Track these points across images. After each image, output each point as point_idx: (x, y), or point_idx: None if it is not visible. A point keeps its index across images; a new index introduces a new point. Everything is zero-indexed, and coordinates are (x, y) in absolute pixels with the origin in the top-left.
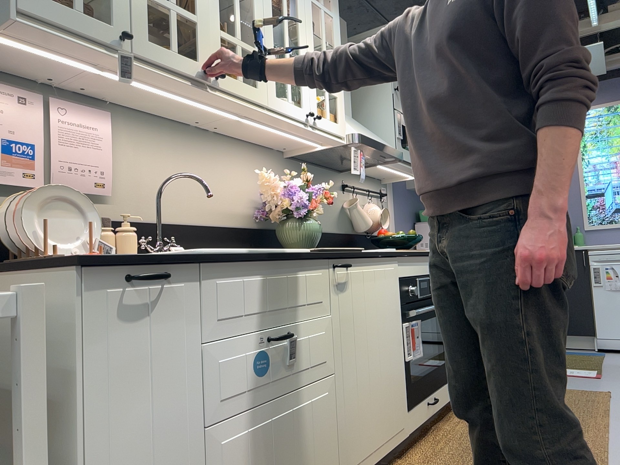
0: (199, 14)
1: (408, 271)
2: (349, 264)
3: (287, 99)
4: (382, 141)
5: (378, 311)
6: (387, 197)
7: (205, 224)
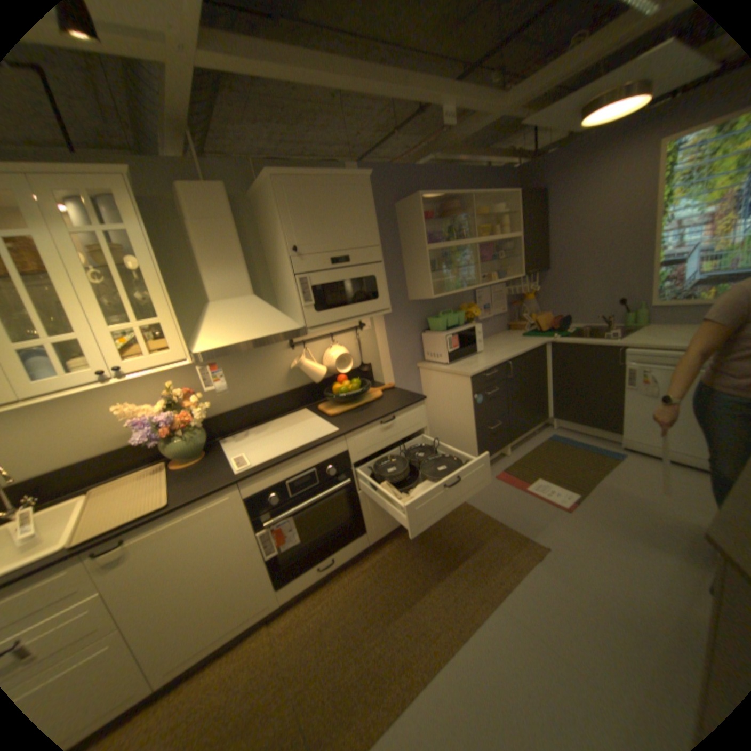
0: None
1: (262, 485)
2: (123, 539)
3: (55, 374)
4: (261, 331)
5: (195, 548)
6: (369, 324)
7: (87, 457)
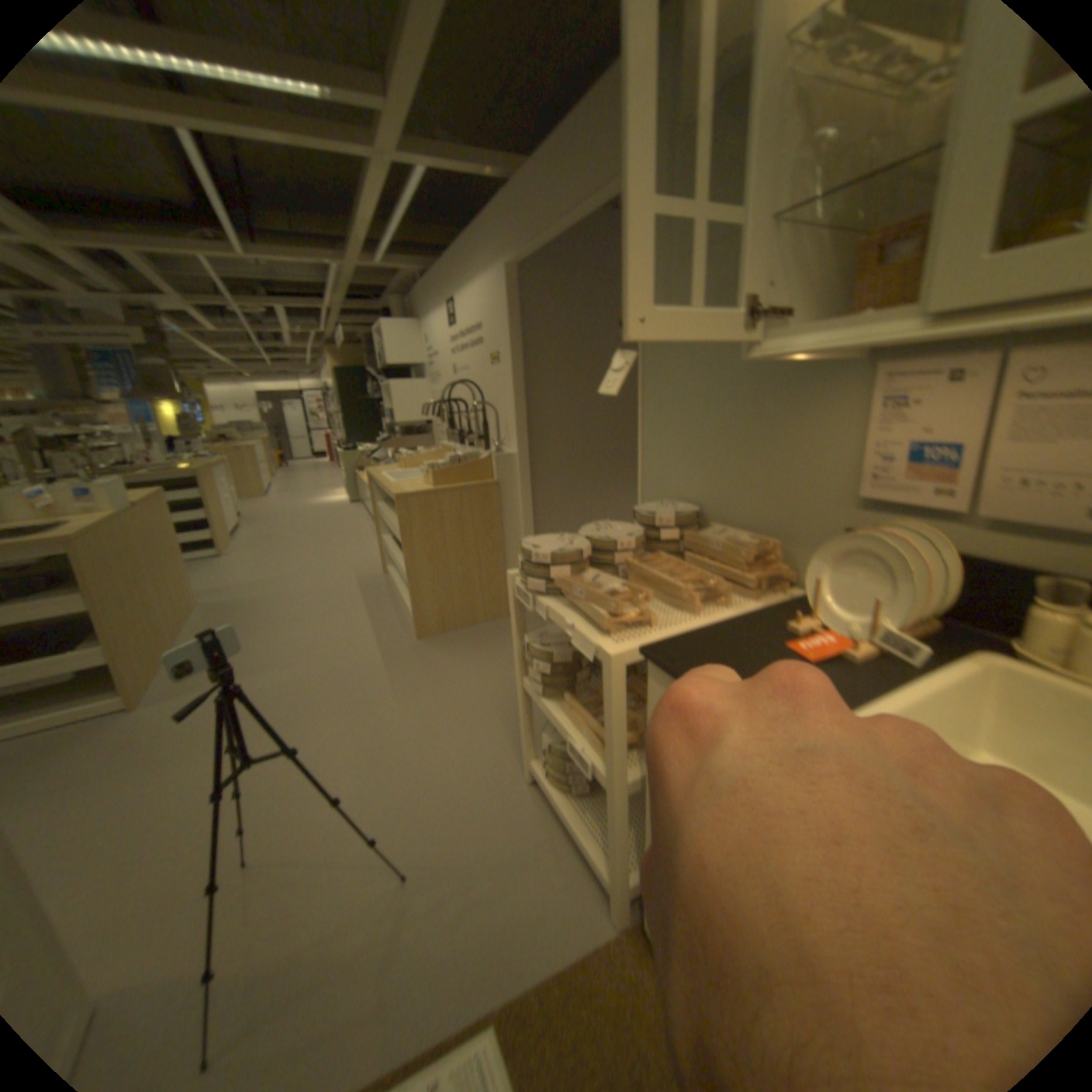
0: None
1: None
2: None
3: None
4: None
5: None
6: None
7: None
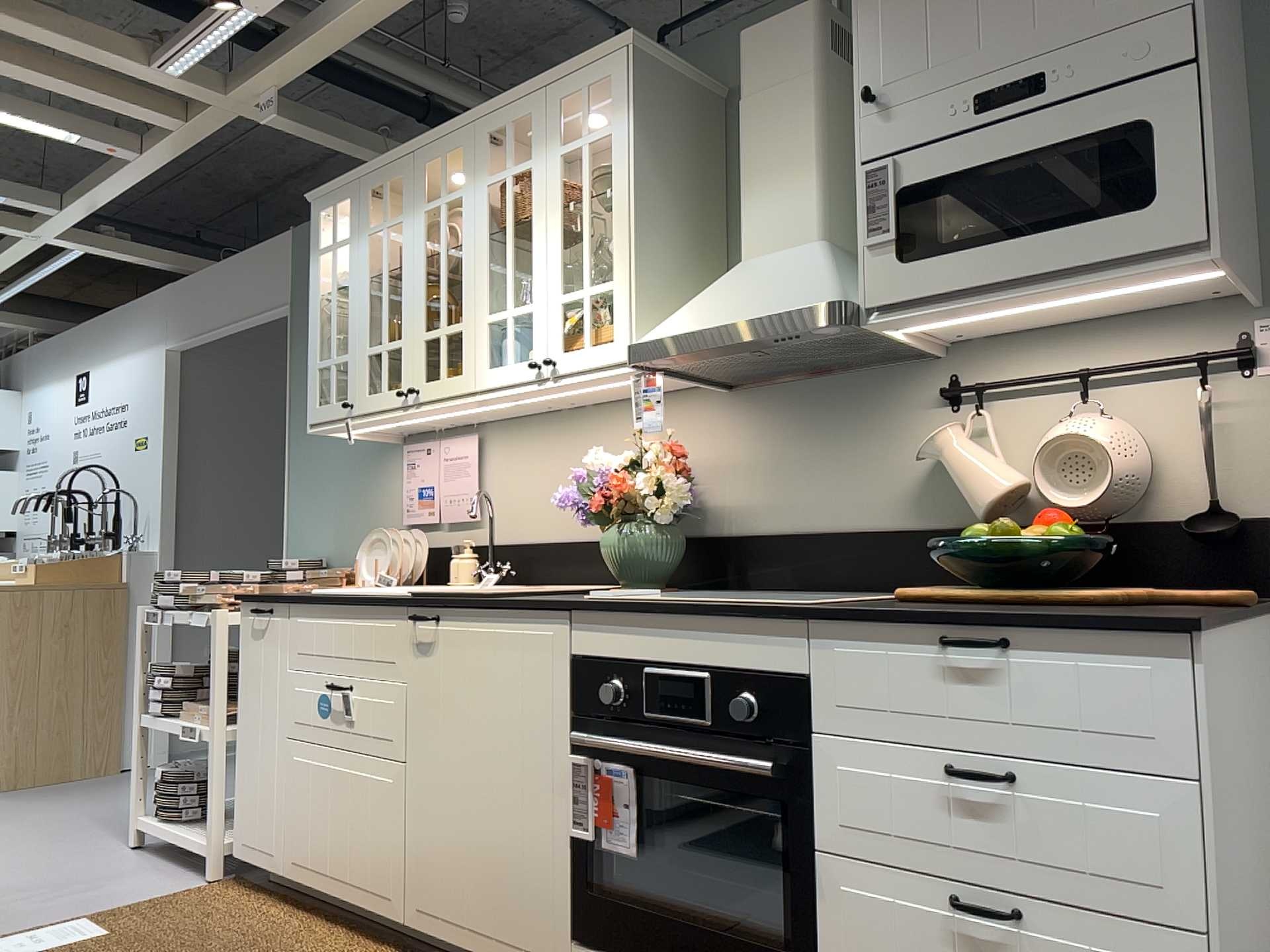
0: (404, 333)
1: (605, 646)
2: (439, 616)
3: (504, 360)
4: (751, 309)
5: (494, 704)
6: None
7: (574, 539)
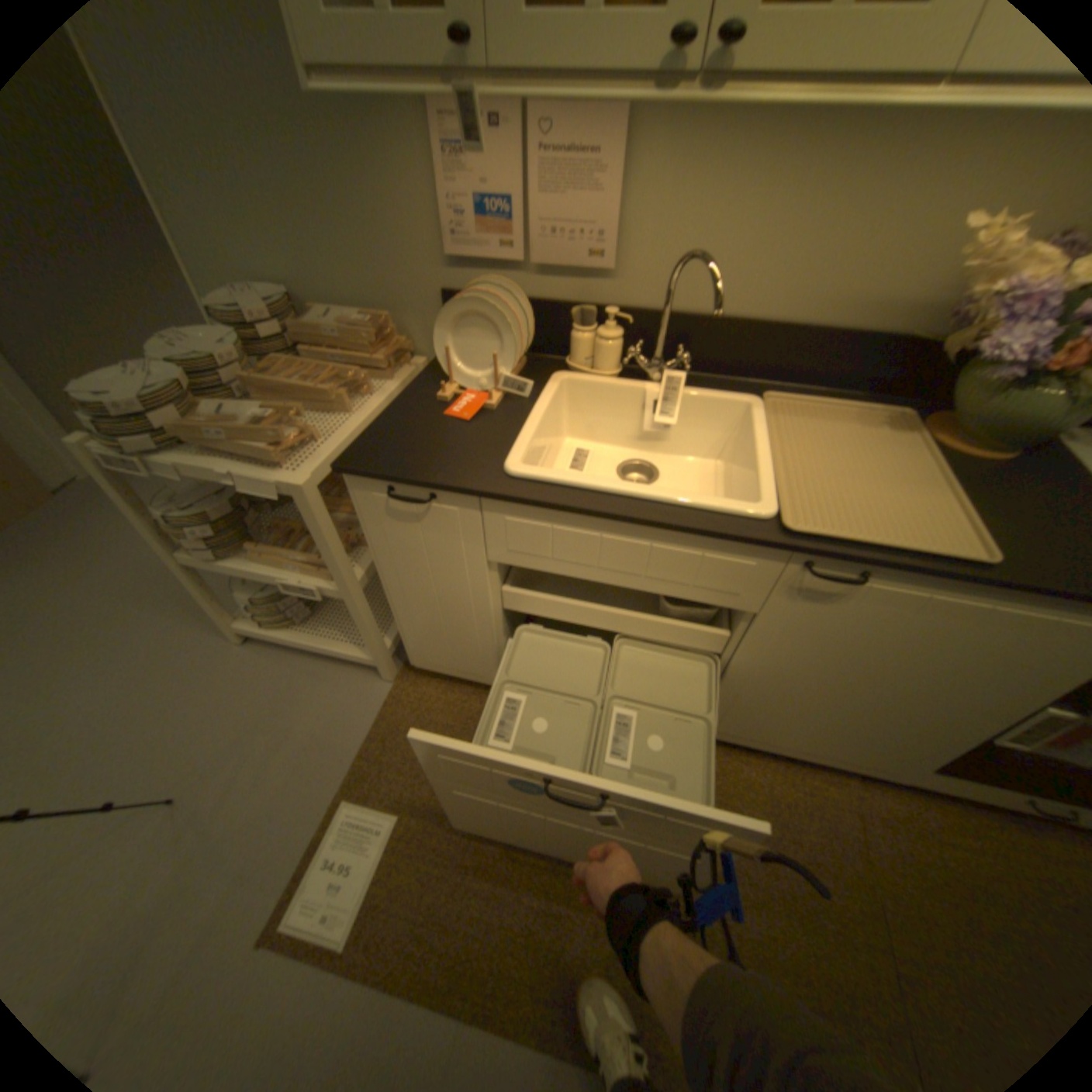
0: None
1: None
2: (877, 574)
3: None
4: None
5: (941, 660)
6: None
7: (797, 319)
